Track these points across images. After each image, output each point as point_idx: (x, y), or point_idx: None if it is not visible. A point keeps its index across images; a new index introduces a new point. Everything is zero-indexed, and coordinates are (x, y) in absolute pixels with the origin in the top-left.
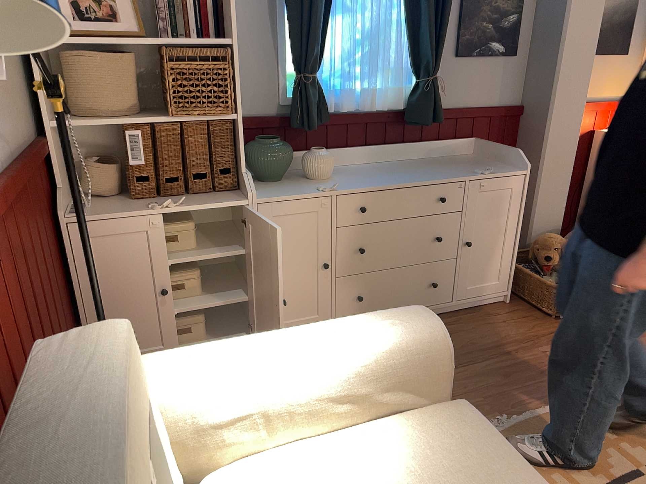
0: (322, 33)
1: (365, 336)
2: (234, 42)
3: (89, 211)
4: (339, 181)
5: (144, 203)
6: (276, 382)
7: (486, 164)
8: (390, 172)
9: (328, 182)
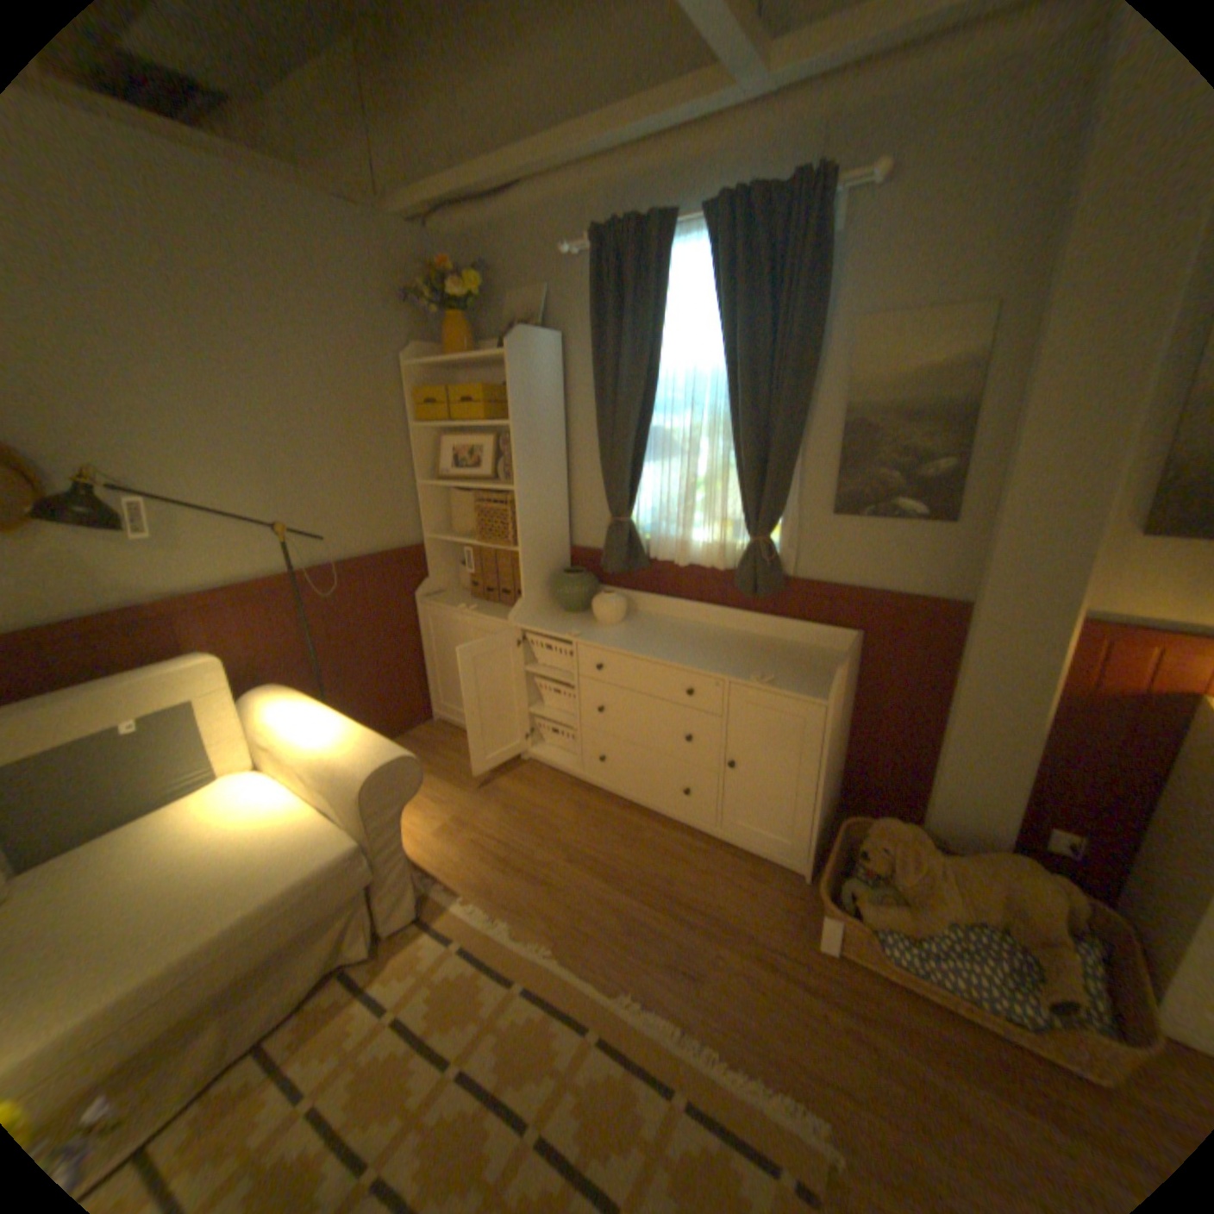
0: (633, 478)
1: (337, 748)
2: (524, 489)
3: (436, 598)
4: (611, 631)
5: (471, 601)
6: (284, 742)
7: (814, 673)
8: (678, 639)
9: (601, 629)
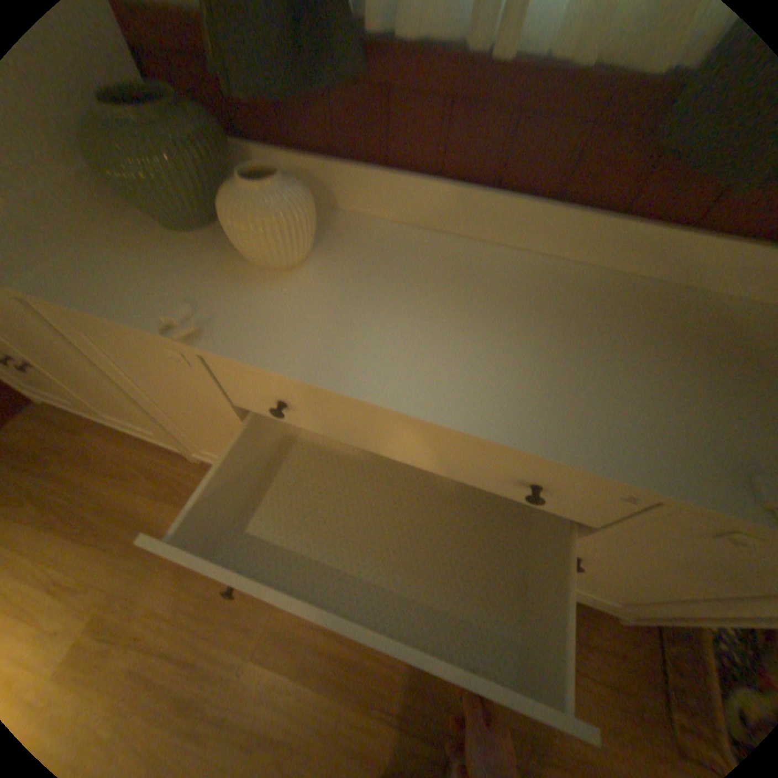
0: None
1: None
2: None
3: None
4: (290, 291)
5: None
6: None
7: None
8: (473, 311)
9: (263, 284)
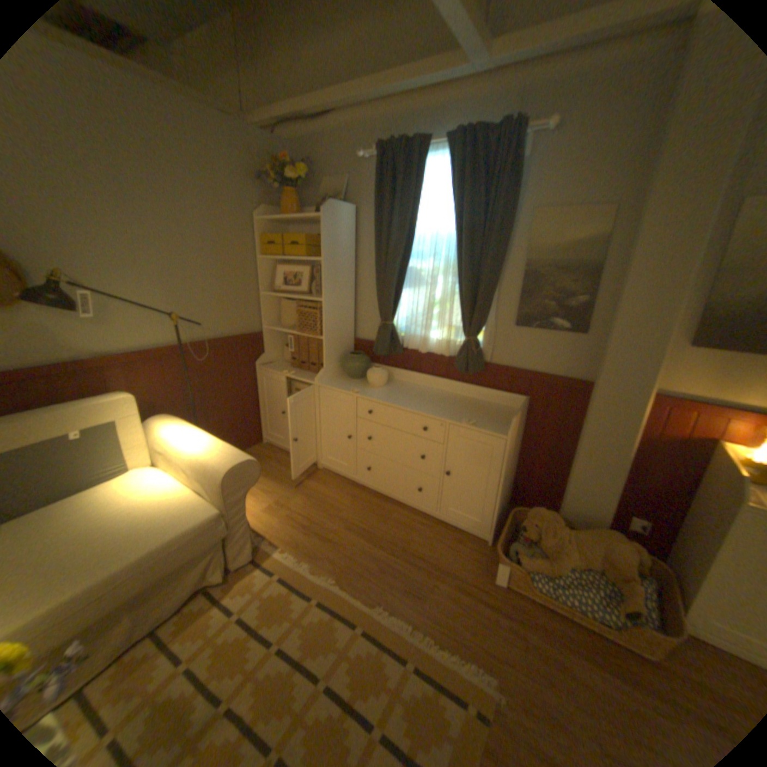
0: (395, 298)
1: (207, 453)
2: (327, 301)
3: (268, 366)
4: (377, 391)
5: (290, 369)
6: (173, 449)
7: (499, 420)
8: (419, 397)
9: (371, 389)
